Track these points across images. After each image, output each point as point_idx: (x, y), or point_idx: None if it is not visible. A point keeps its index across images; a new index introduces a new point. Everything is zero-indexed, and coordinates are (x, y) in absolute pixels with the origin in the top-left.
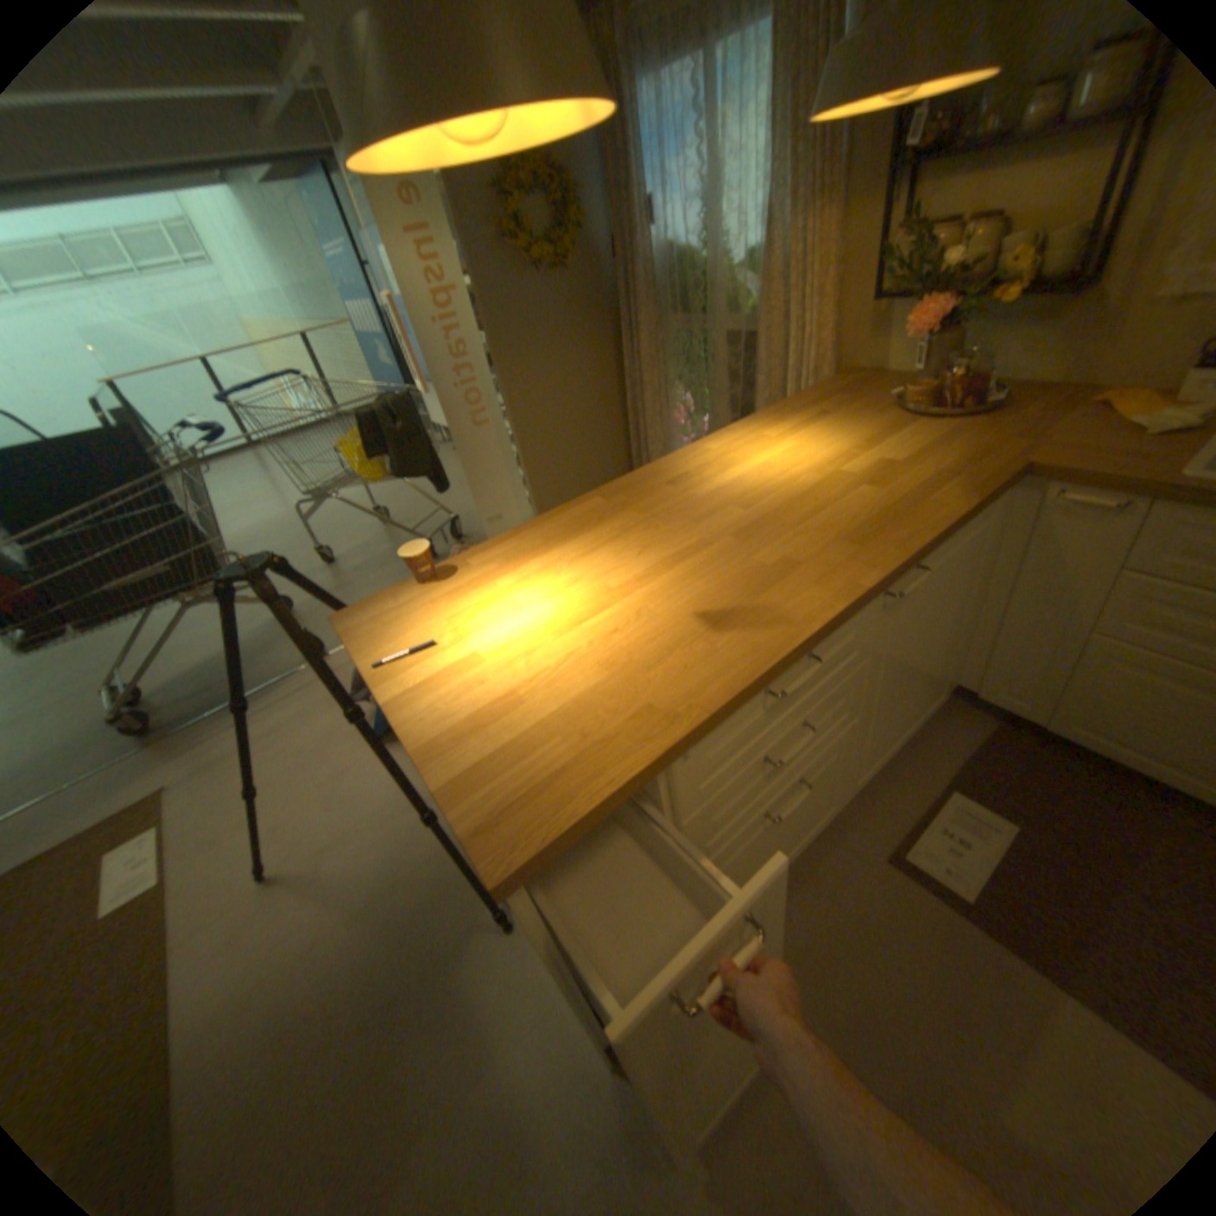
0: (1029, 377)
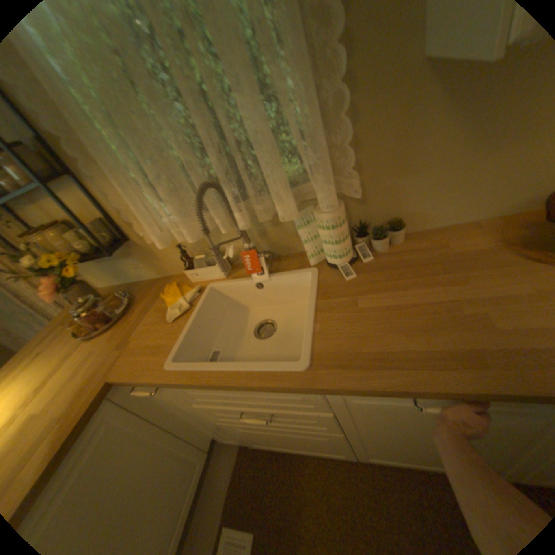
0: (146, 278)
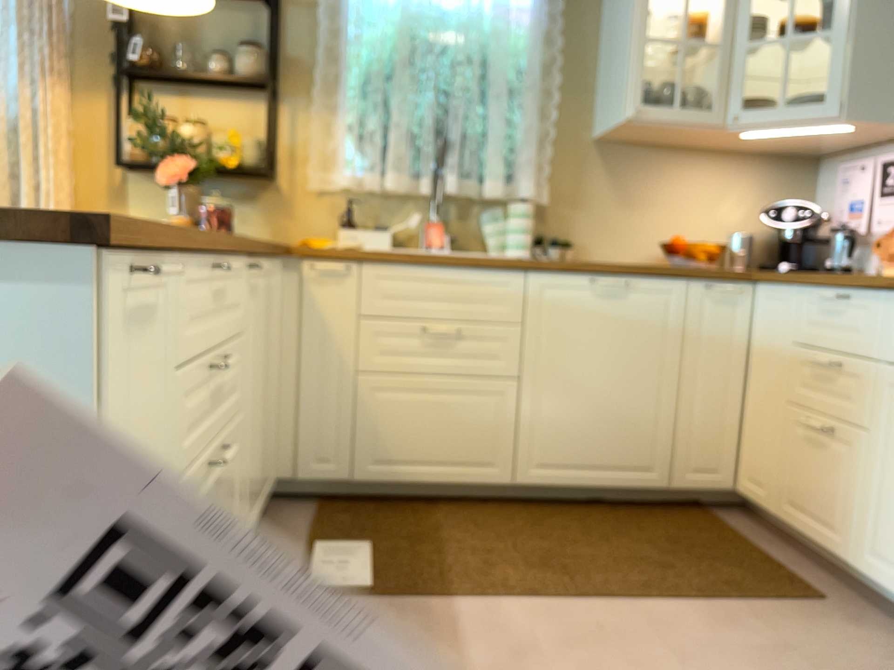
0: None
